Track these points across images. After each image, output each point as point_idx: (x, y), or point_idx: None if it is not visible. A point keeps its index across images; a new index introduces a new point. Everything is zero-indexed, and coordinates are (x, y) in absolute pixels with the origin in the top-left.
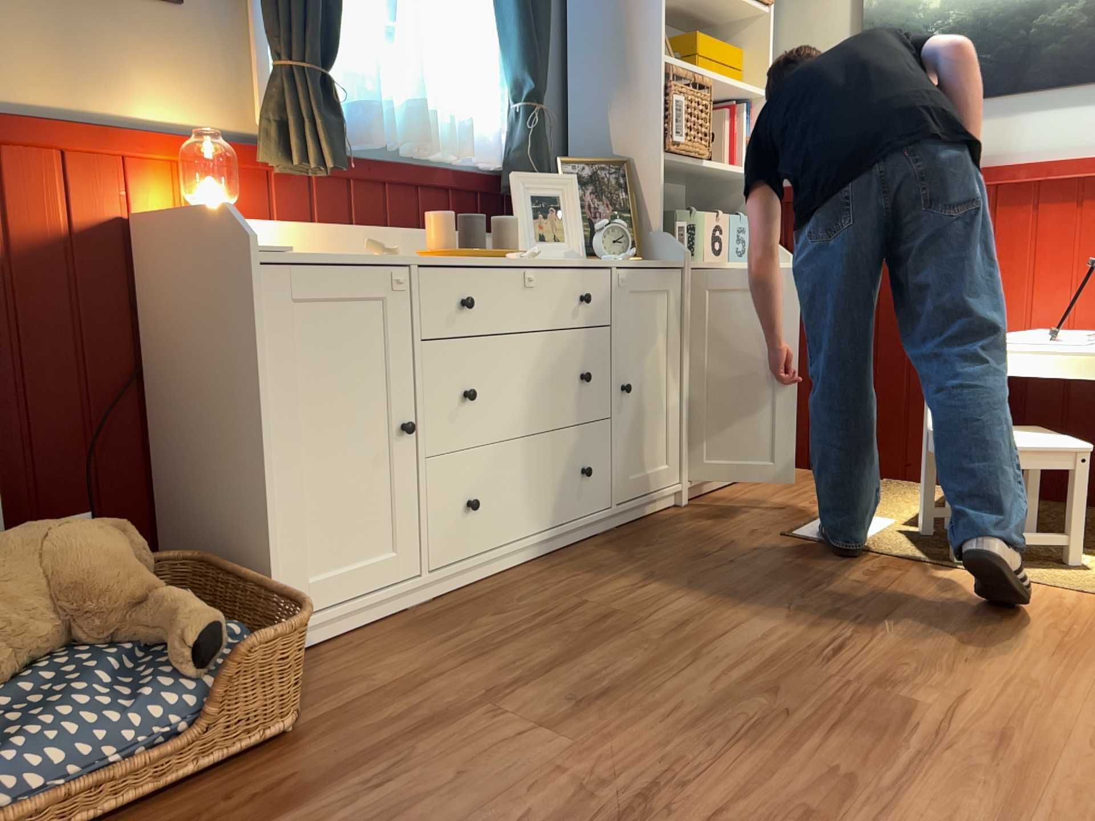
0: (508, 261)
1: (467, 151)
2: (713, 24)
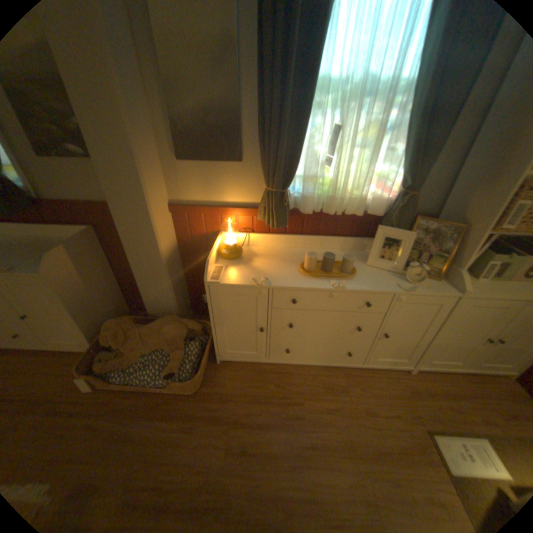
0: (325, 287)
1: (357, 214)
2: None
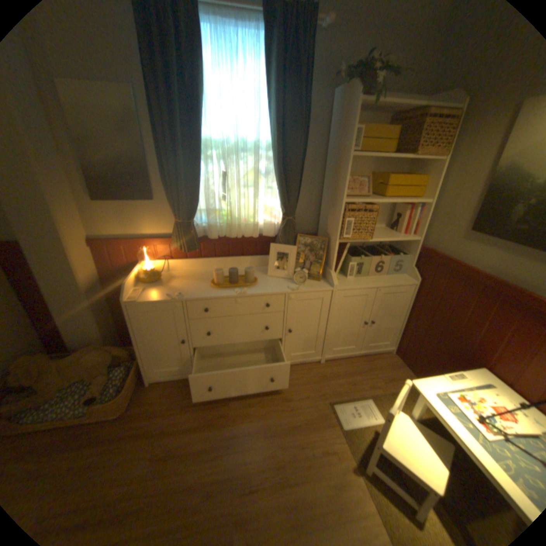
0: (230, 295)
1: (254, 236)
2: (419, 159)
